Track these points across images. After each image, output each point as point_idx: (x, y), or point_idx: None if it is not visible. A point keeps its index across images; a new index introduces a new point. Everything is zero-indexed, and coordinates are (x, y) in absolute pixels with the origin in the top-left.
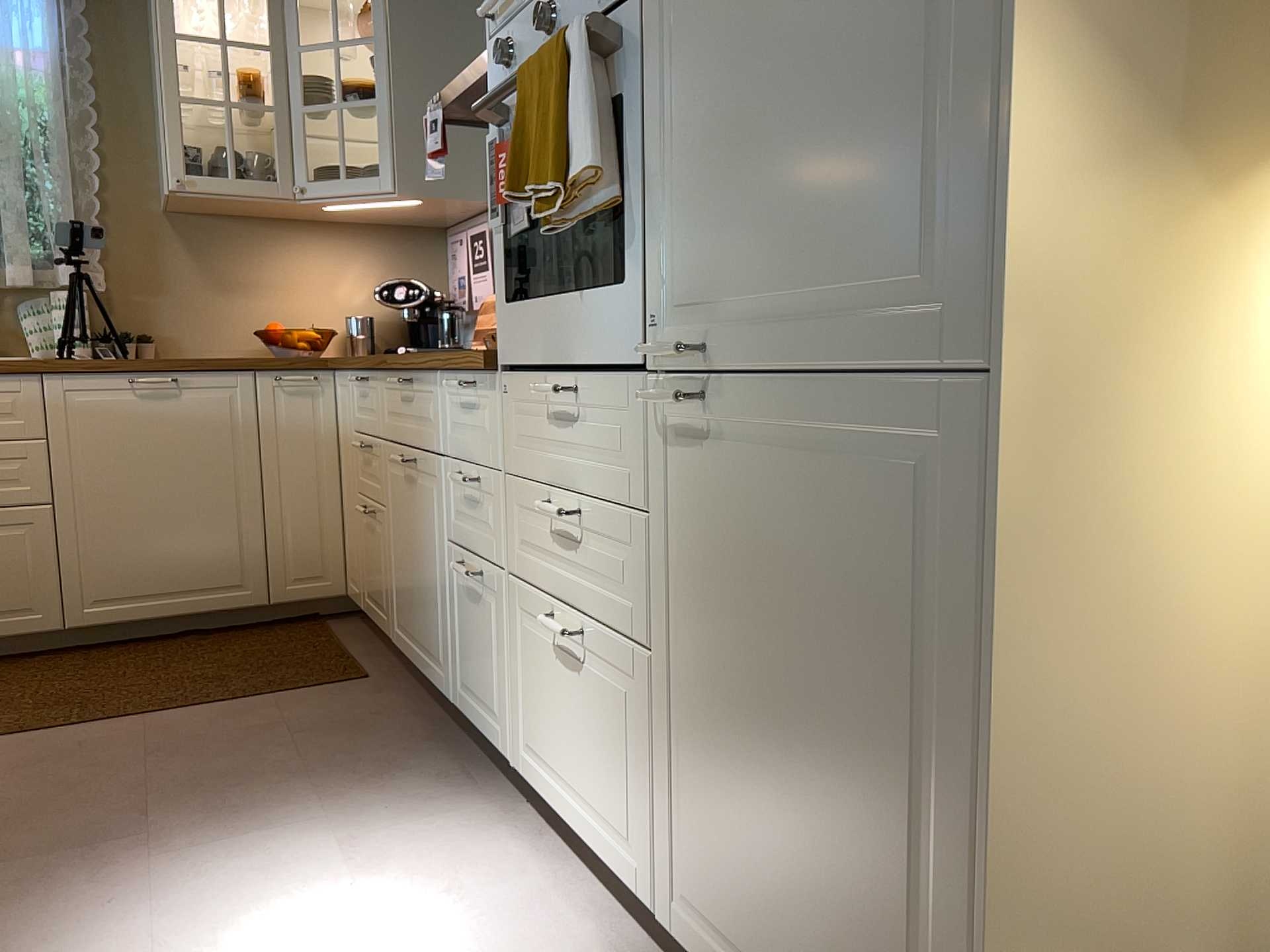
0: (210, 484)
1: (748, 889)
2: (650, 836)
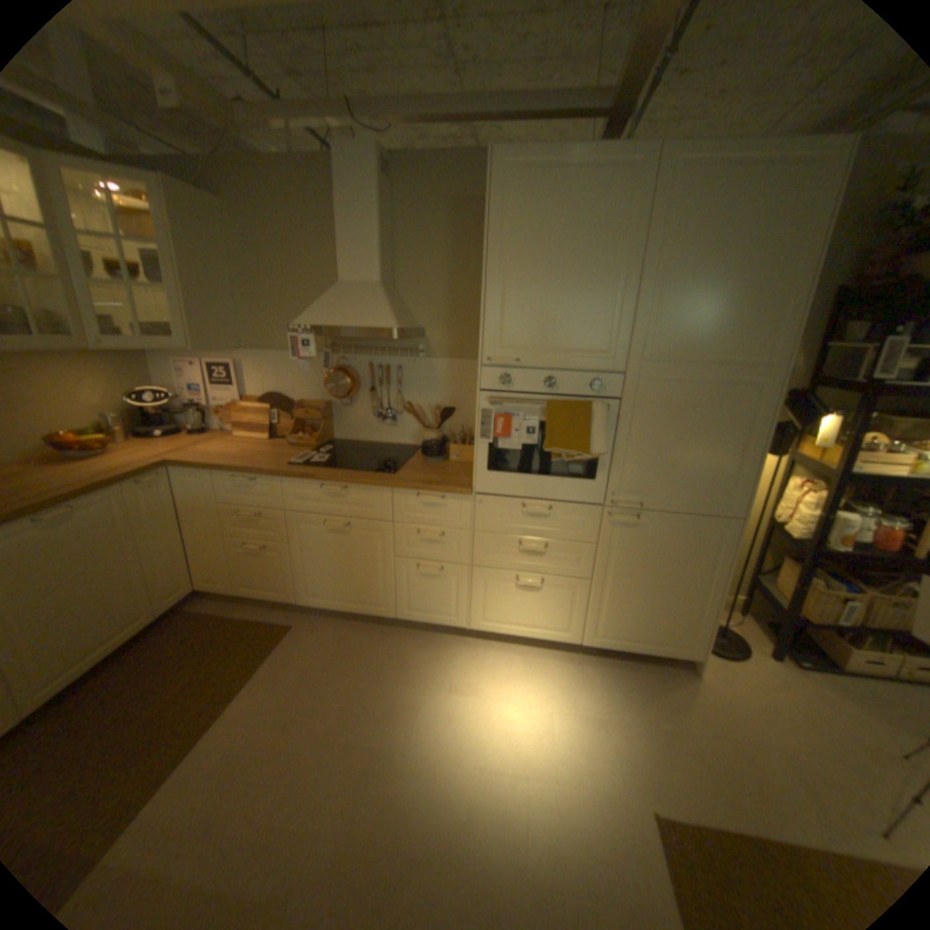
0: (108, 568)
1: (631, 624)
2: (577, 625)
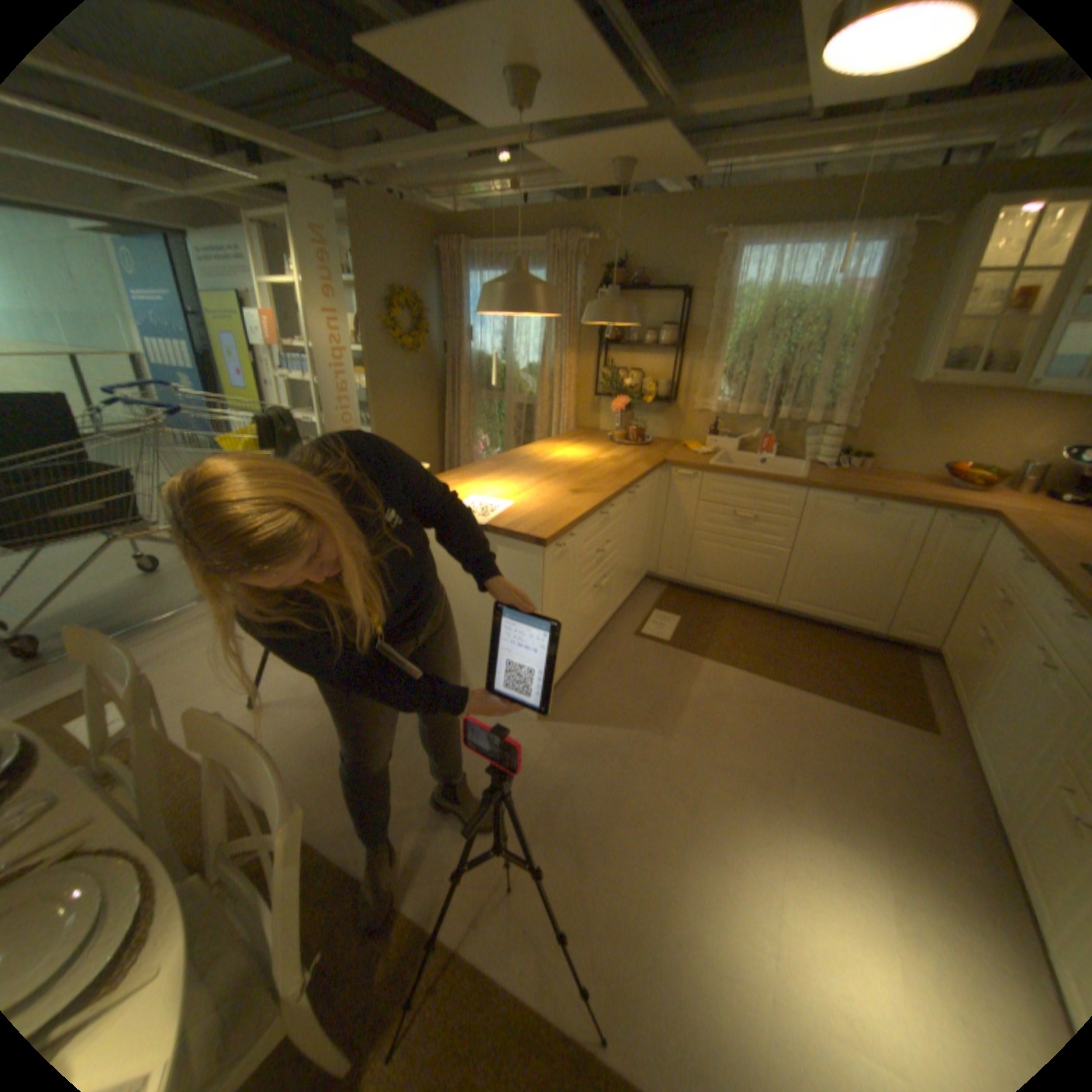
0: (878, 564)
1: None
2: None
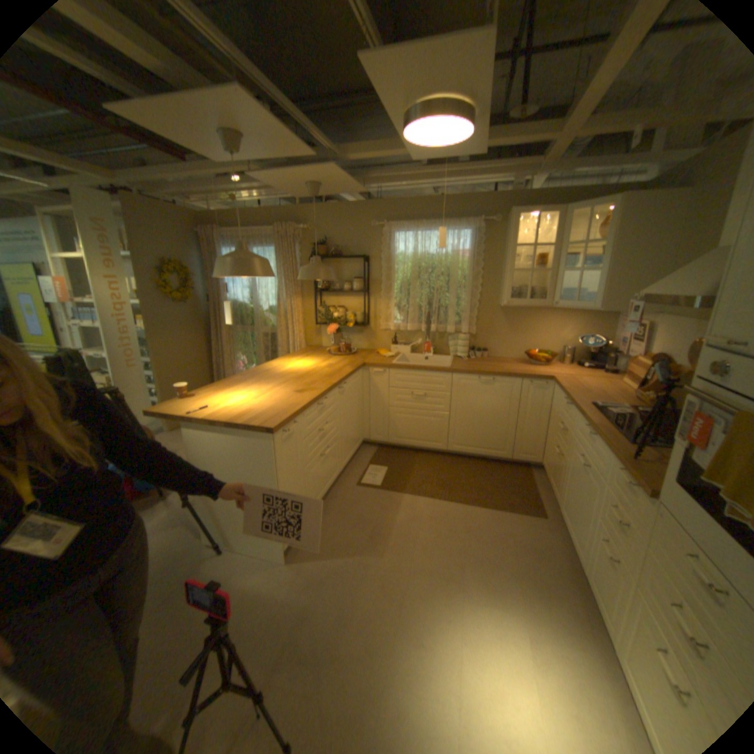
0: (499, 415)
1: None
2: None
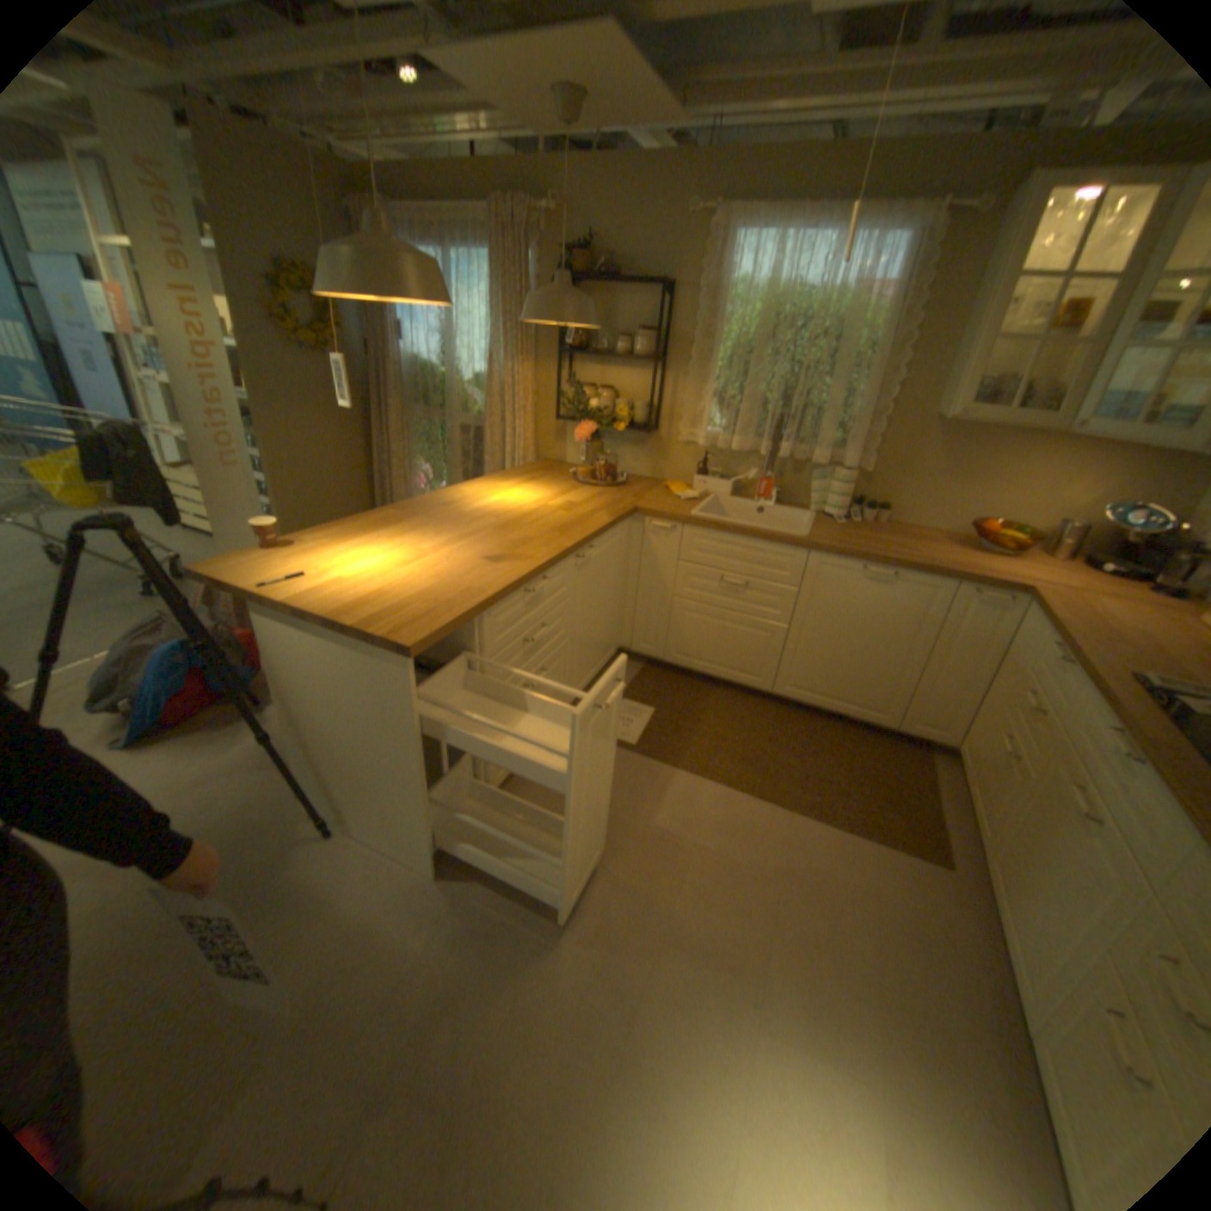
0: (890, 647)
1: None
2: None
